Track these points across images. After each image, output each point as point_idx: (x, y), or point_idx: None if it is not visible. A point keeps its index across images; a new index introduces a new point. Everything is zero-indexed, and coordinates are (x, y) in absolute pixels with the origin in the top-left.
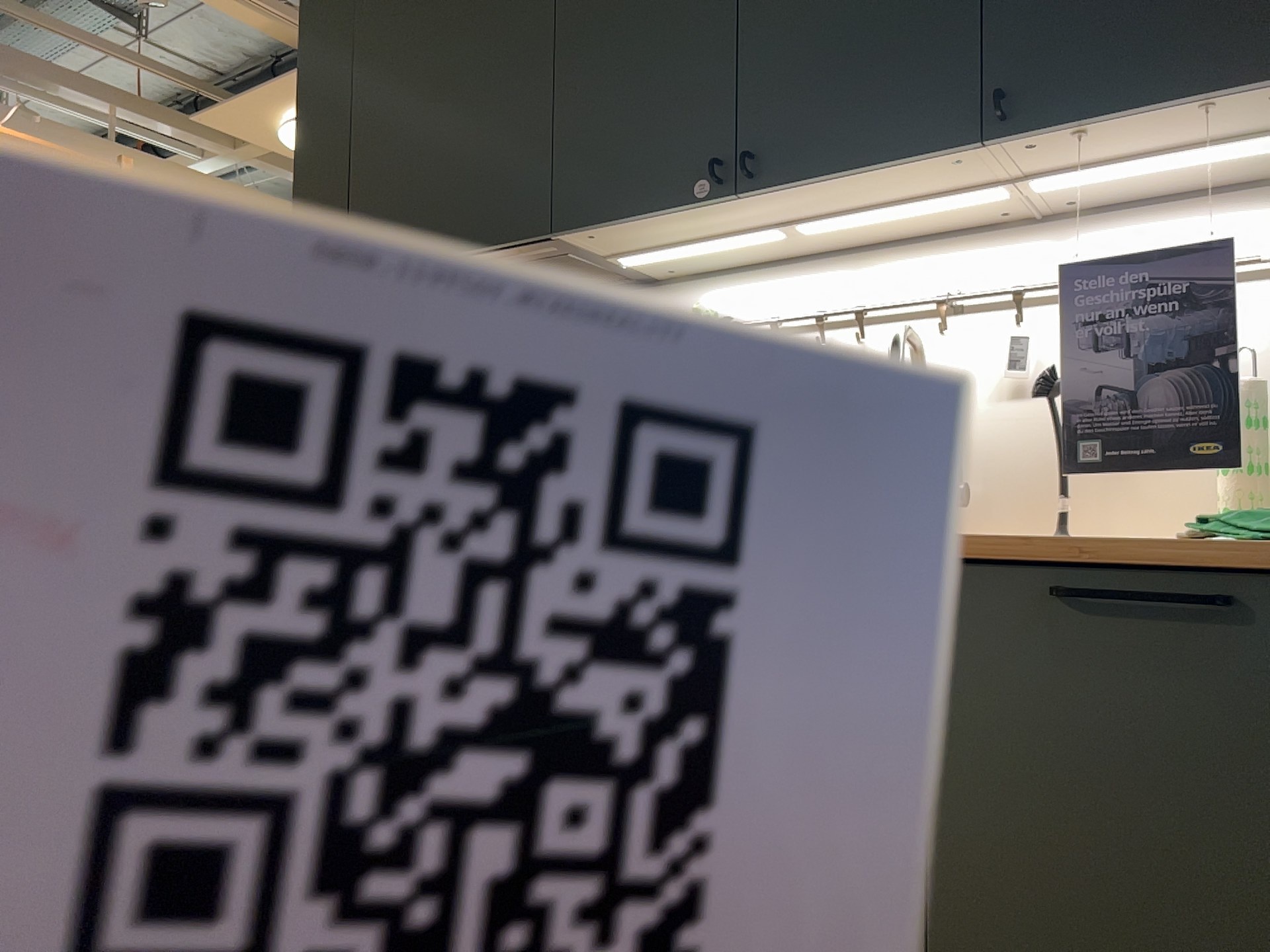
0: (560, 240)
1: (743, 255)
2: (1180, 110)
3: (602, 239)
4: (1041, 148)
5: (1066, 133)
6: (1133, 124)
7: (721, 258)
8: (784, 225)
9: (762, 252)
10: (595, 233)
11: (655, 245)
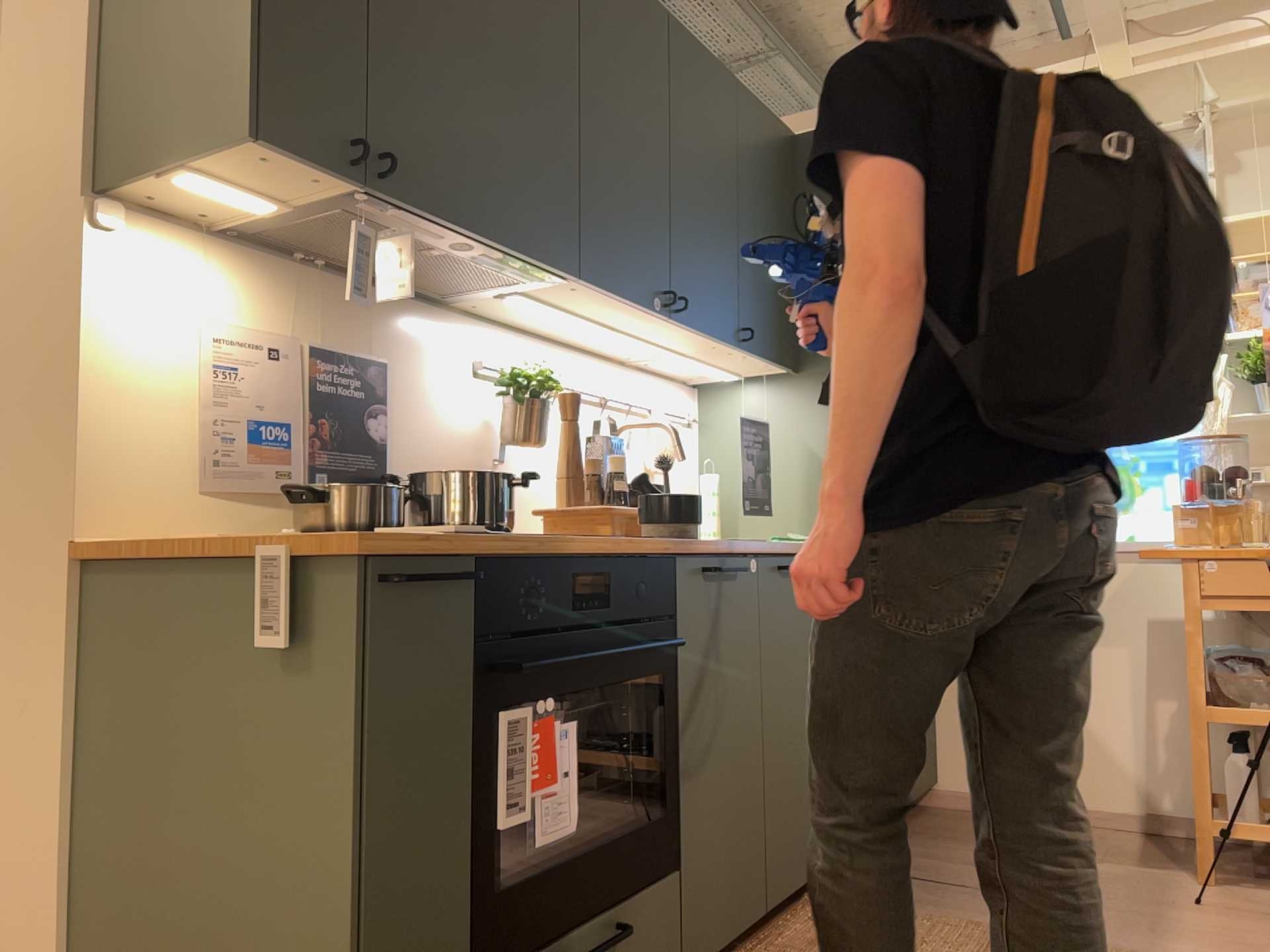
0: (553, 276)
1: (524, 318)
2: (766, 362)
3: (565, 289)
4: (730, 353)
5: (748, 354)
6: (754, 359)
7: (512, 314)
8: (615, 327)
9: (535, 322)
10: (581, 287)
11: (552, 301)
